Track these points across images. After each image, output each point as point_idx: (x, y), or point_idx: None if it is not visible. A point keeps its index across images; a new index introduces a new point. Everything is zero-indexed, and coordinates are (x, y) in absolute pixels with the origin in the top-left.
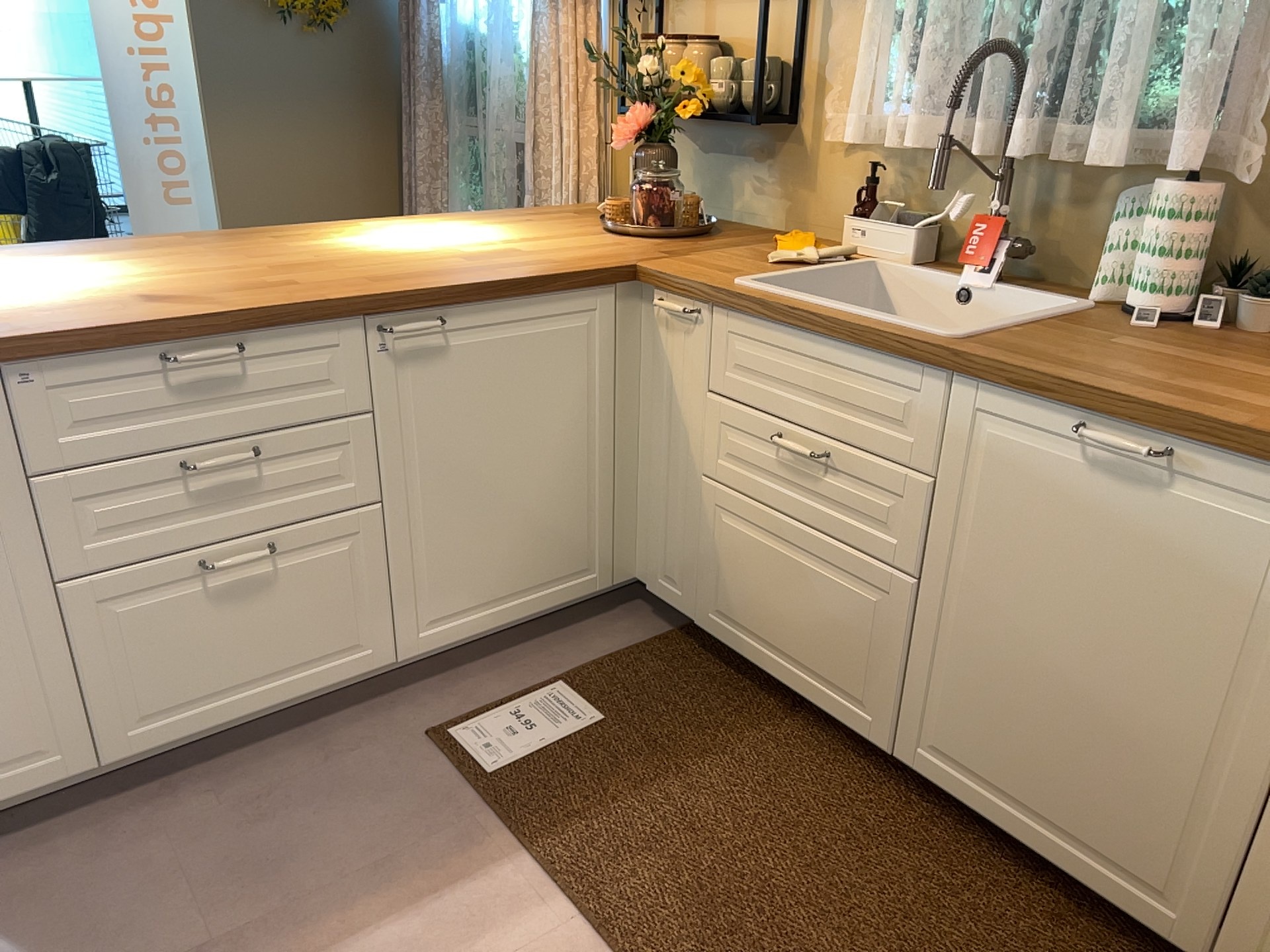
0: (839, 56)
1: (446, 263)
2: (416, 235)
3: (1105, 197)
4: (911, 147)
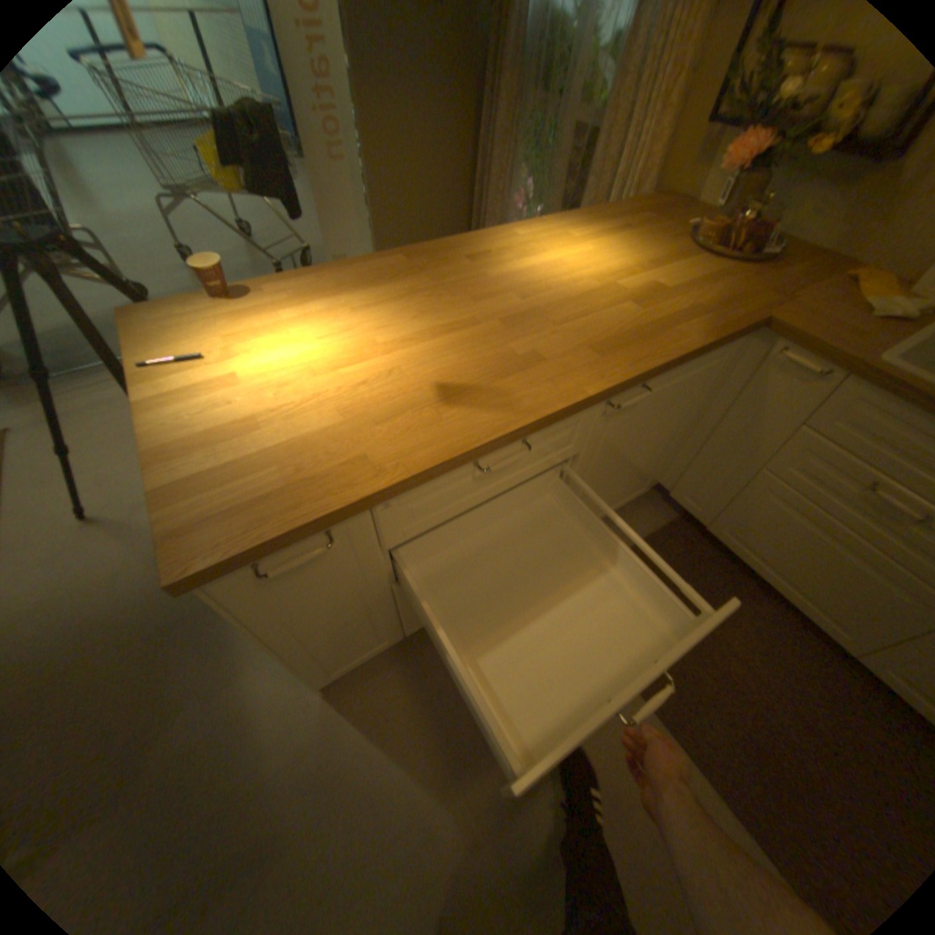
0: None
1: (627, 312)
2: (566, 252)
3: None
4: None
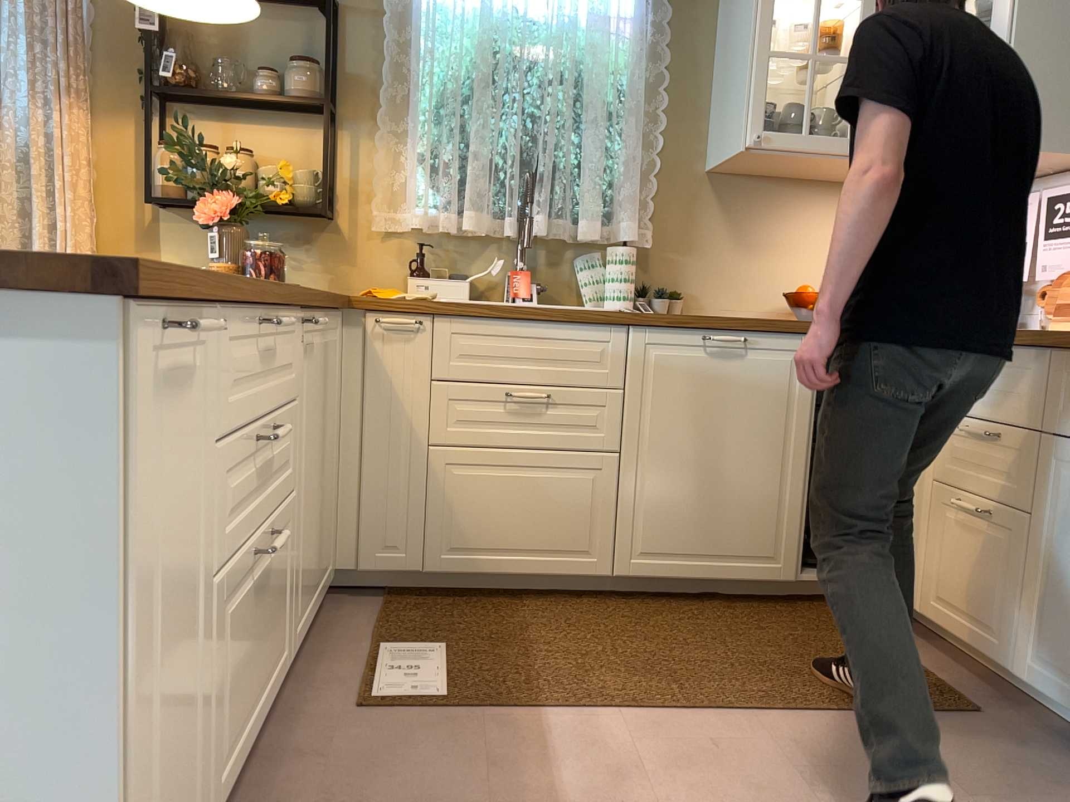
0: (372, 174)
1: None
2: None
3: (569, 258)
4: (472, 228)
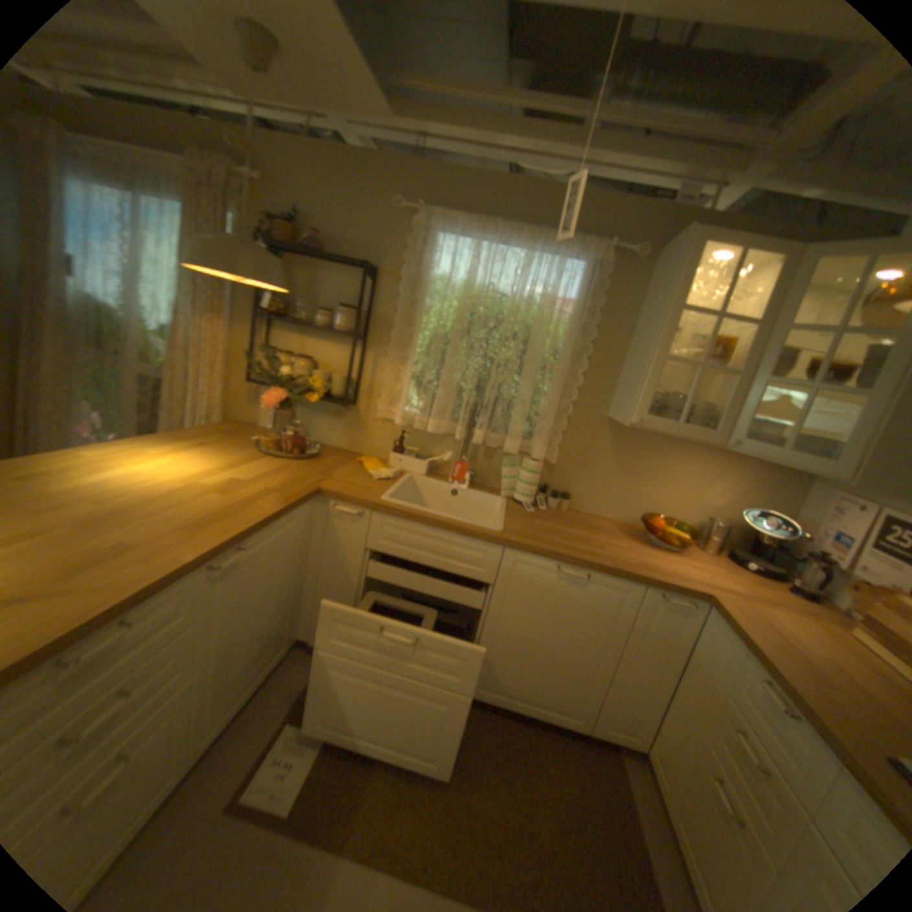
0: (381, 381)
1: (211, 502)
2: (143, 467)
3: (498, 456)
4: (432, 432)
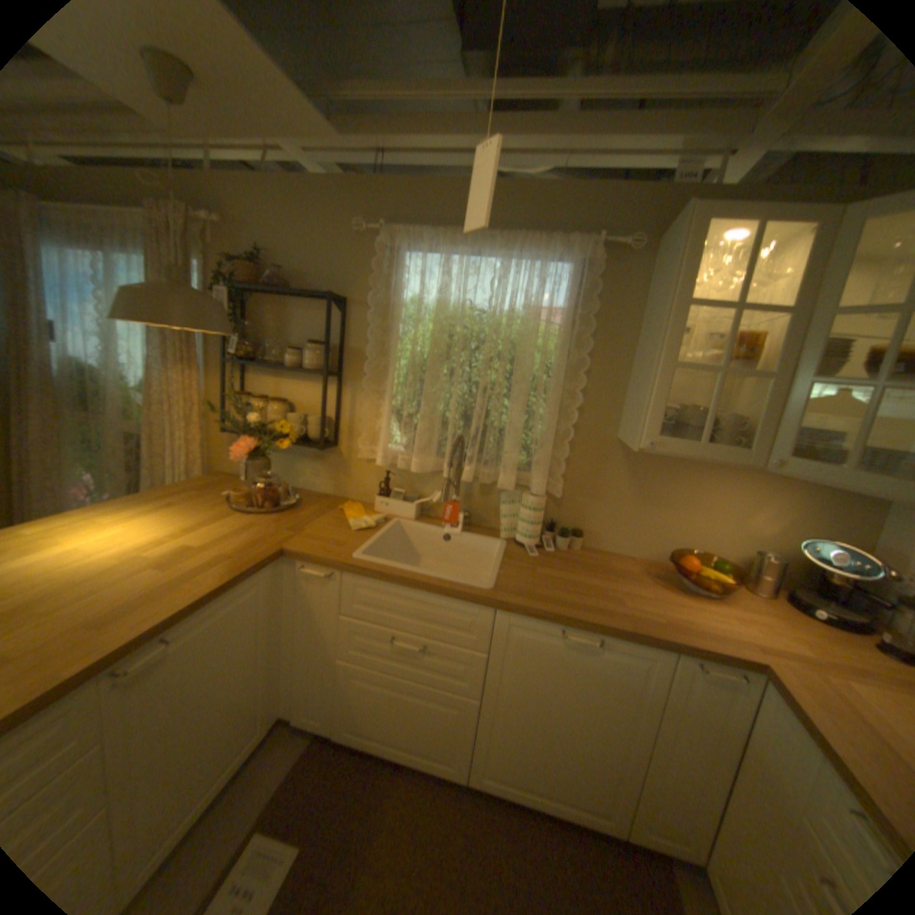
0: (362, 418)
1: (142, 581)
2: (86, 540)
3: (496, 492)
4: (416, 471)
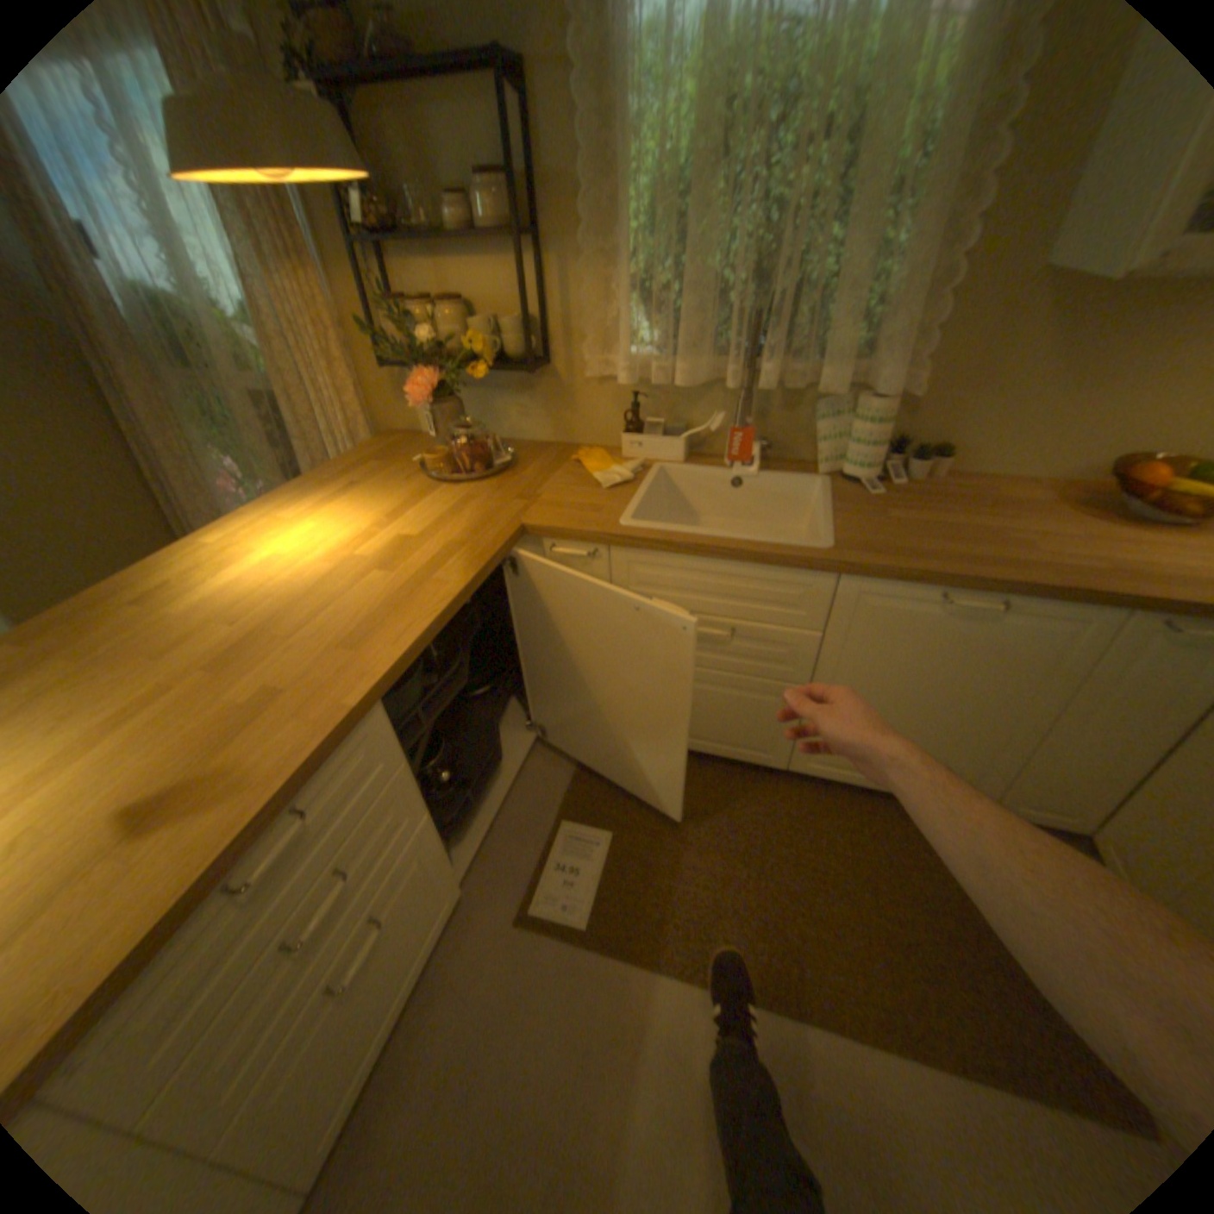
0: (581, 308)
1: (374, 584)
2: (281, 542)
3: (808, 401)
4: (684, 385)
